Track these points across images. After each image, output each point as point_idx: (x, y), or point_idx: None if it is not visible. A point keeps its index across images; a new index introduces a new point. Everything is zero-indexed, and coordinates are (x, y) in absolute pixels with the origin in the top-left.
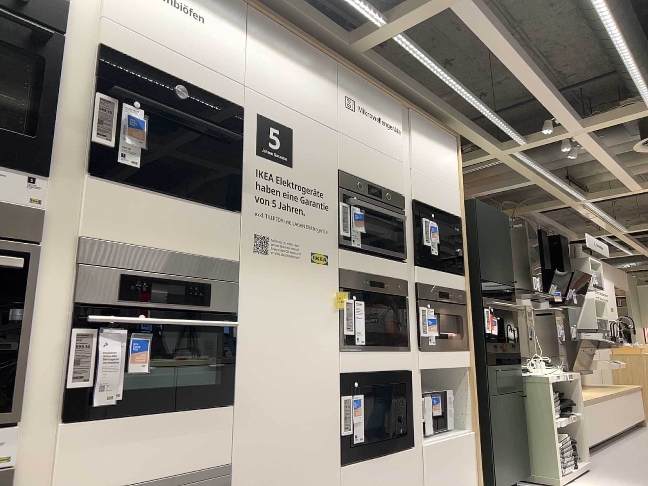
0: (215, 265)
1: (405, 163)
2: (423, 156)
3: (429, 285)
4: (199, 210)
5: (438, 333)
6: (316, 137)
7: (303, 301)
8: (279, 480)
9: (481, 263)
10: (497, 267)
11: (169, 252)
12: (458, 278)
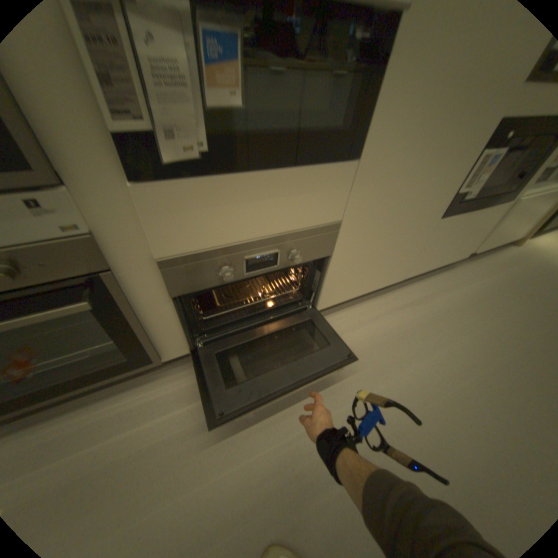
0: None
1: None
2: None
3: None
4: None
5: None
6: None
7: None
8: (383, 230)
9: None
10: None
11: None
12: None
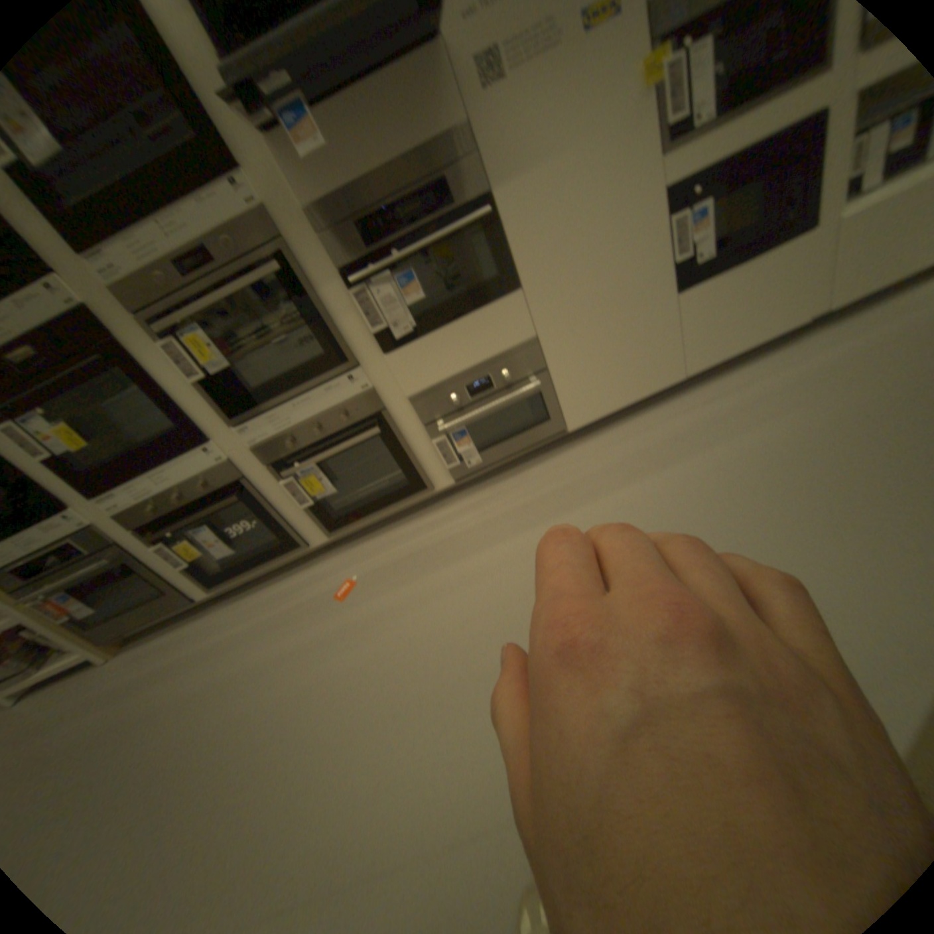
0: (439, 145)
1: None
2: None
3: None
4: (385, 79)
5: None
6: None
7: (584, 113)
8: (594, 330)
9: None
10: None
11: (387, 162)
12: None
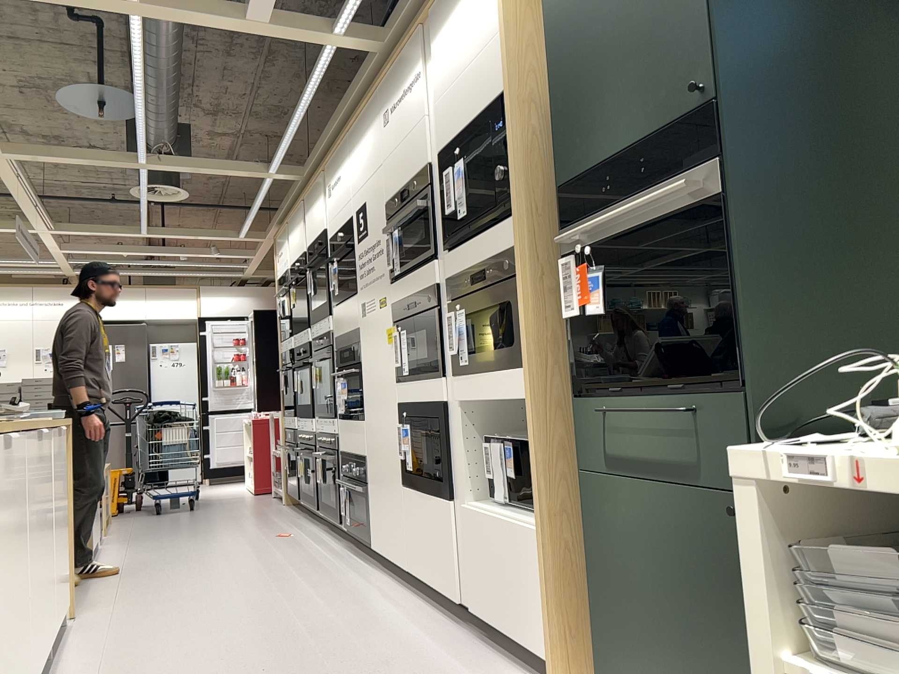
0: (353, 334)
1: (432, 106)
2: (447, 60)
3: (462, 271)
4: (348, 302)
5: (463, 347)
6: (374, 189)
7: (378, 344)
8: (379, 478)
9: (566, 139)
10: (626, 99)
11: (350, 332)
12: (507, 227)
